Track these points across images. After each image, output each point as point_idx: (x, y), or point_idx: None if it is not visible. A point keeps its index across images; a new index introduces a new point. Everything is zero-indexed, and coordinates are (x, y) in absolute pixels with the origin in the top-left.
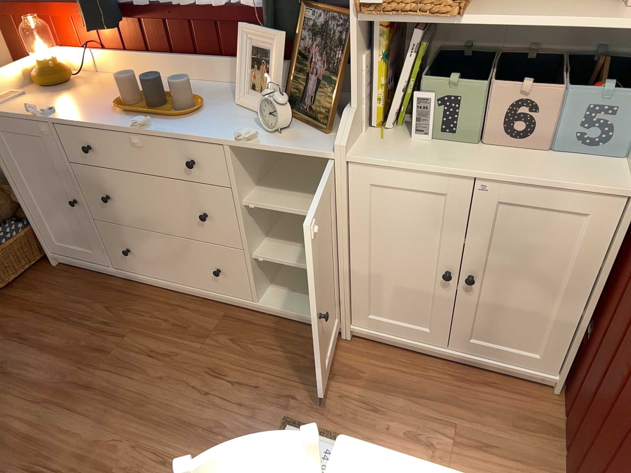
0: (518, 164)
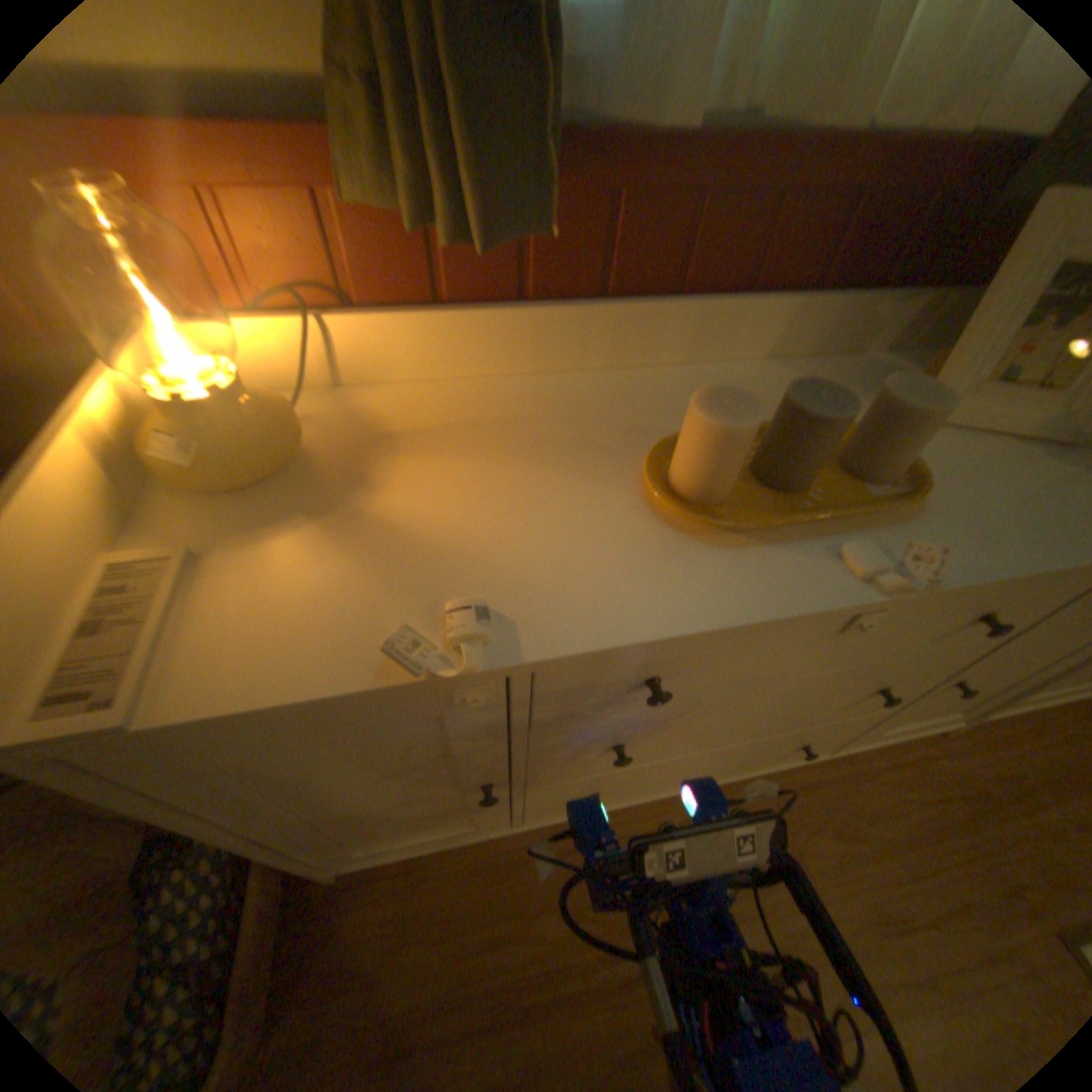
0: None
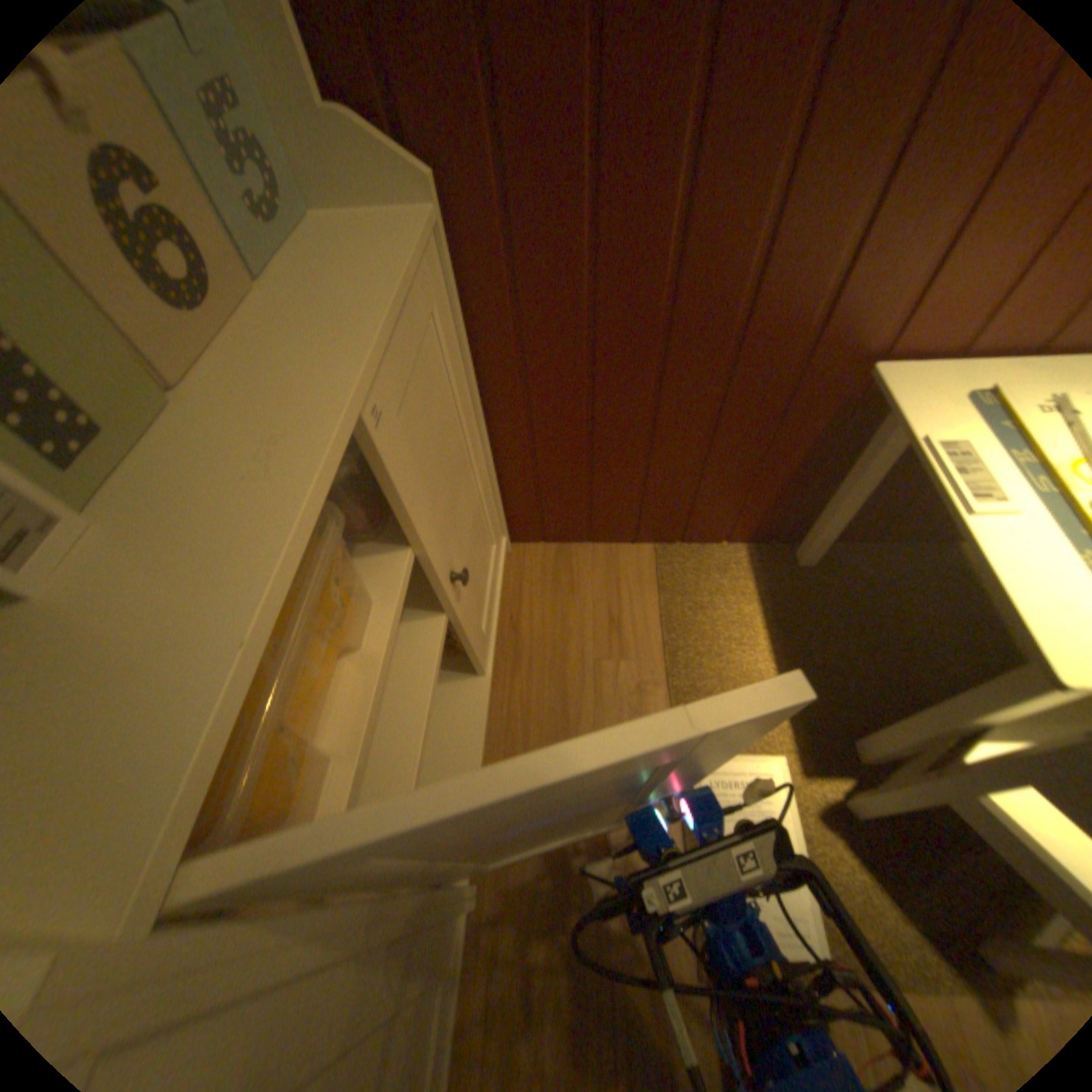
0: (302, 313)
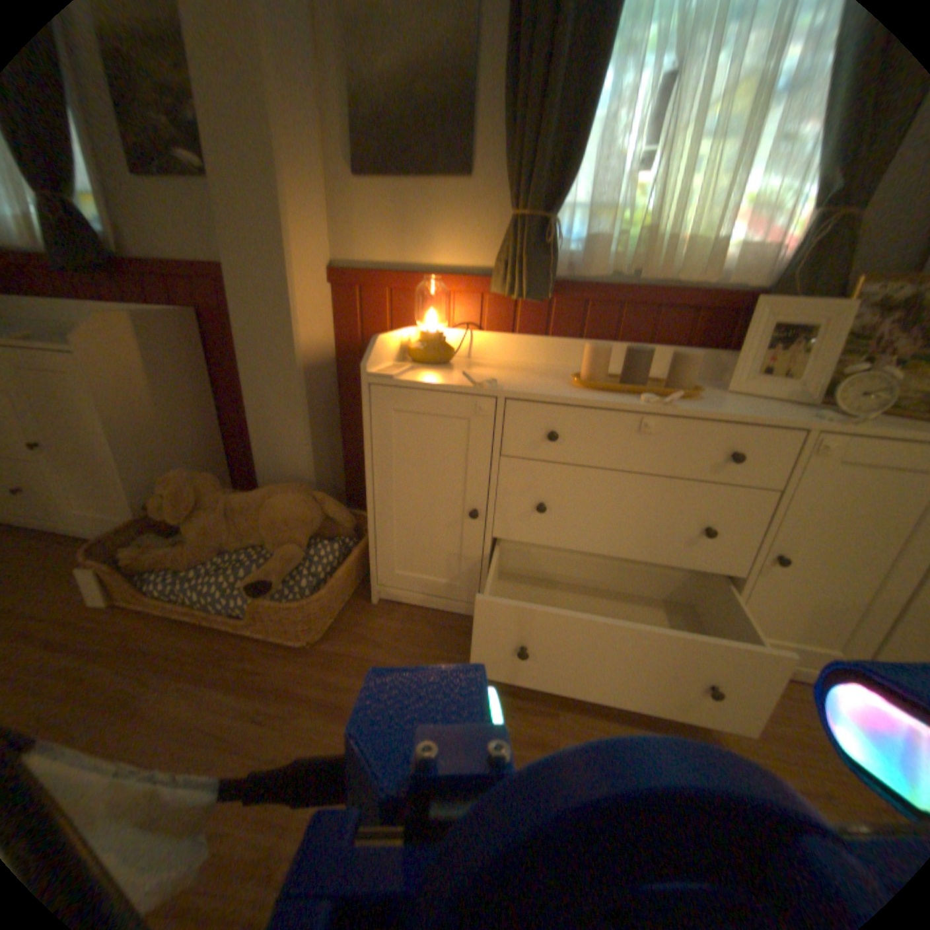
0: None
